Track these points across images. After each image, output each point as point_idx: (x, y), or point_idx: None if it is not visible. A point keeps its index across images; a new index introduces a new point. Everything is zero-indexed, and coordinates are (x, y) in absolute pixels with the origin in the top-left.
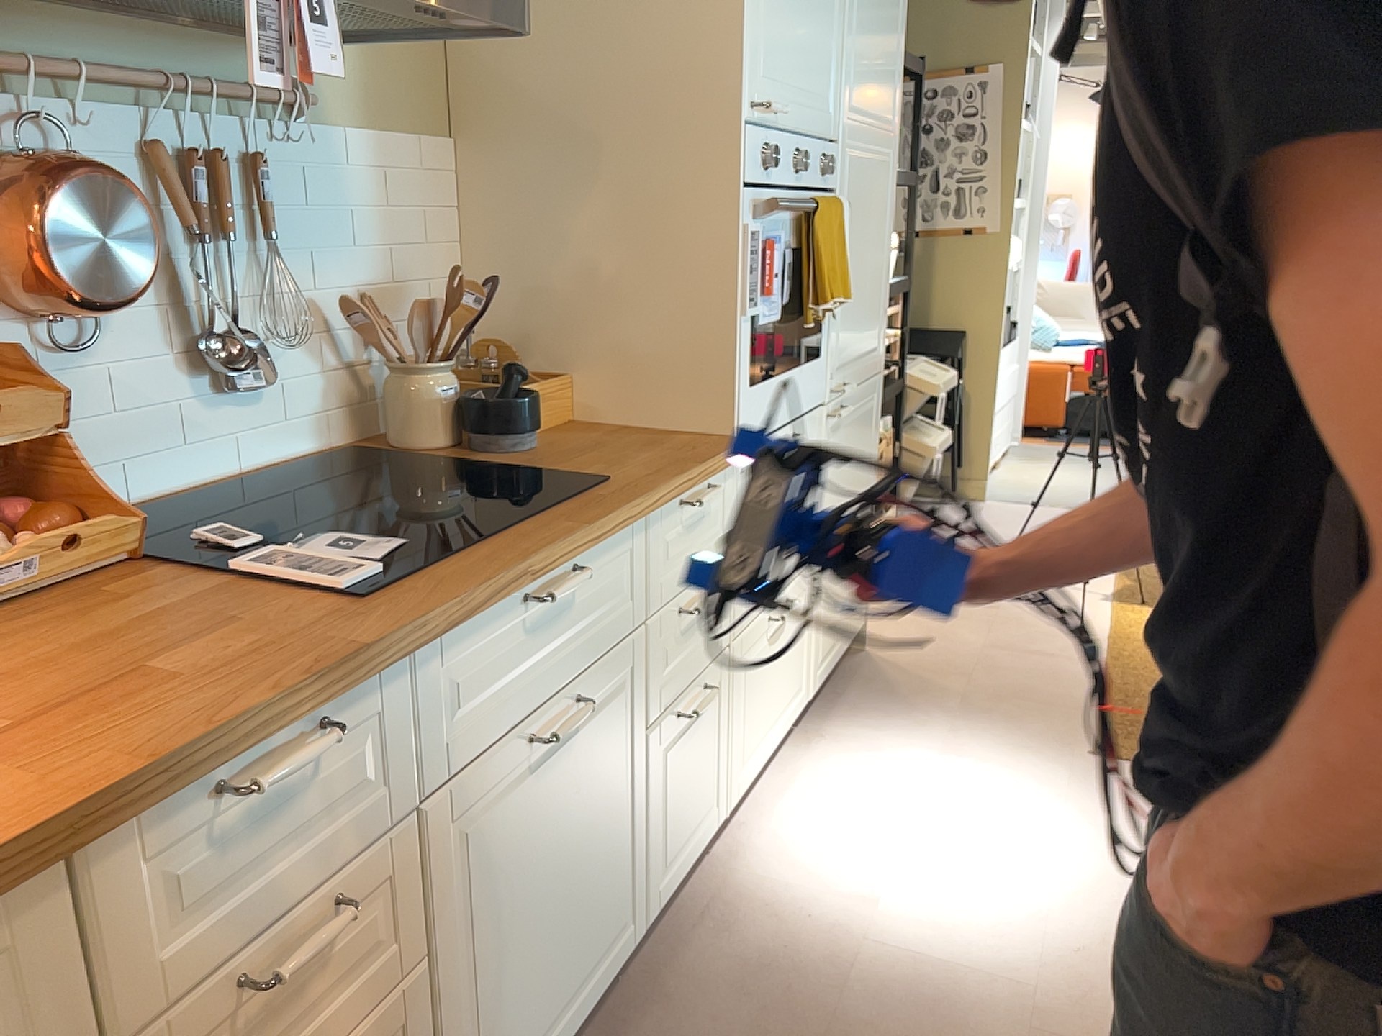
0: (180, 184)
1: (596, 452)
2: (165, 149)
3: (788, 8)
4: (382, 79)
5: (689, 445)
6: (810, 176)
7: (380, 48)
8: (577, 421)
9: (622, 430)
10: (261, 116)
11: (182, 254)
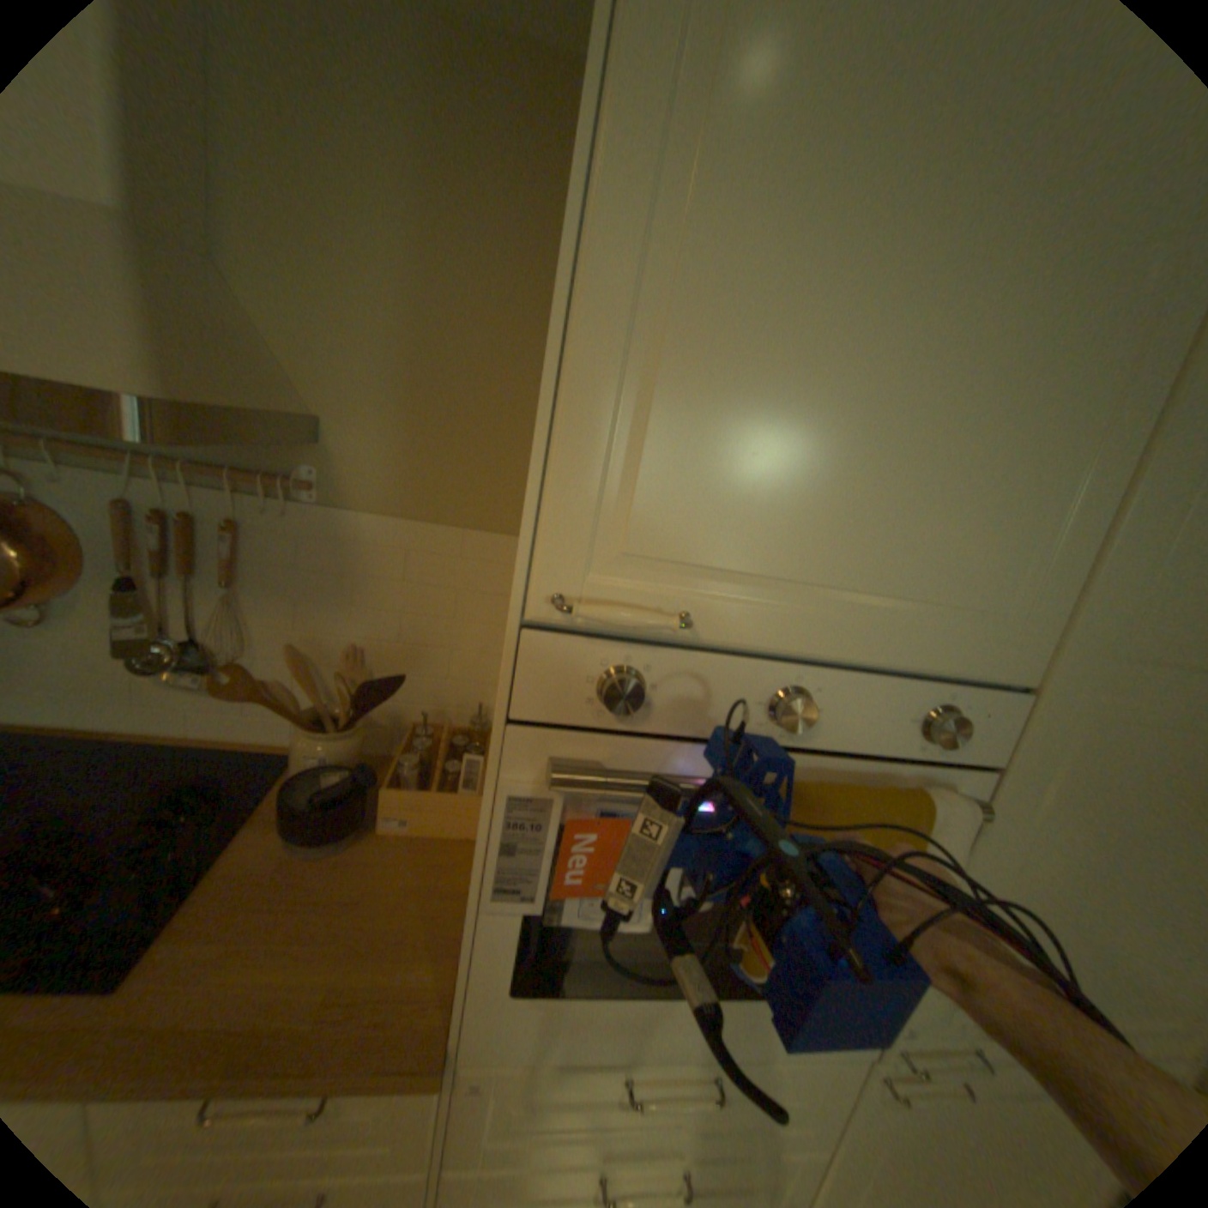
0: (113, 529)
1: (301, 920)
2: (132, 503)
3: (784, 415)
4: (417, 471)
5: (370, 1005)
6: (862, 727)
7: (419, 444)
8: (469, 846)
9: (442, 900)
10: (226, 489)
11: (140, 578)
